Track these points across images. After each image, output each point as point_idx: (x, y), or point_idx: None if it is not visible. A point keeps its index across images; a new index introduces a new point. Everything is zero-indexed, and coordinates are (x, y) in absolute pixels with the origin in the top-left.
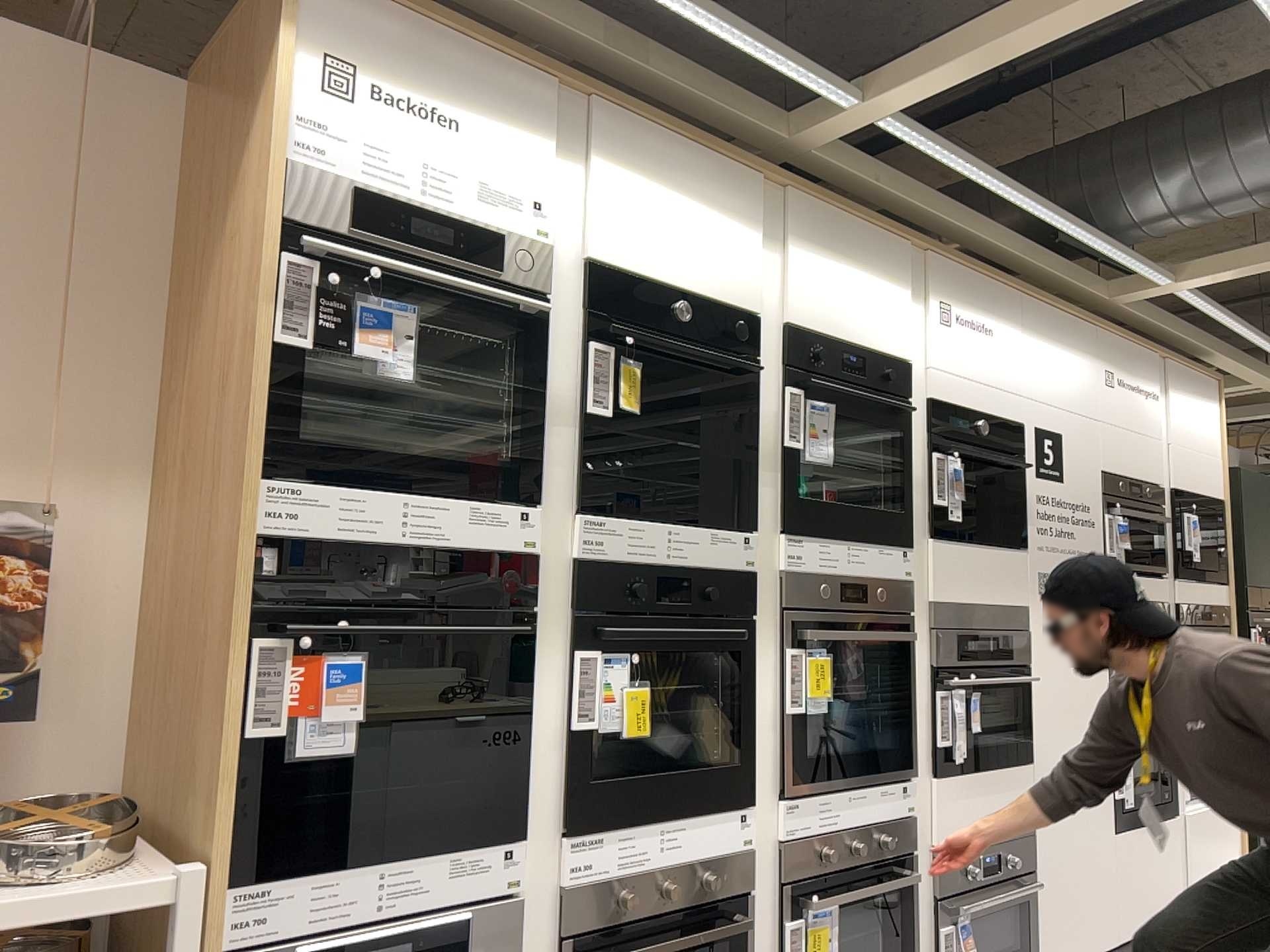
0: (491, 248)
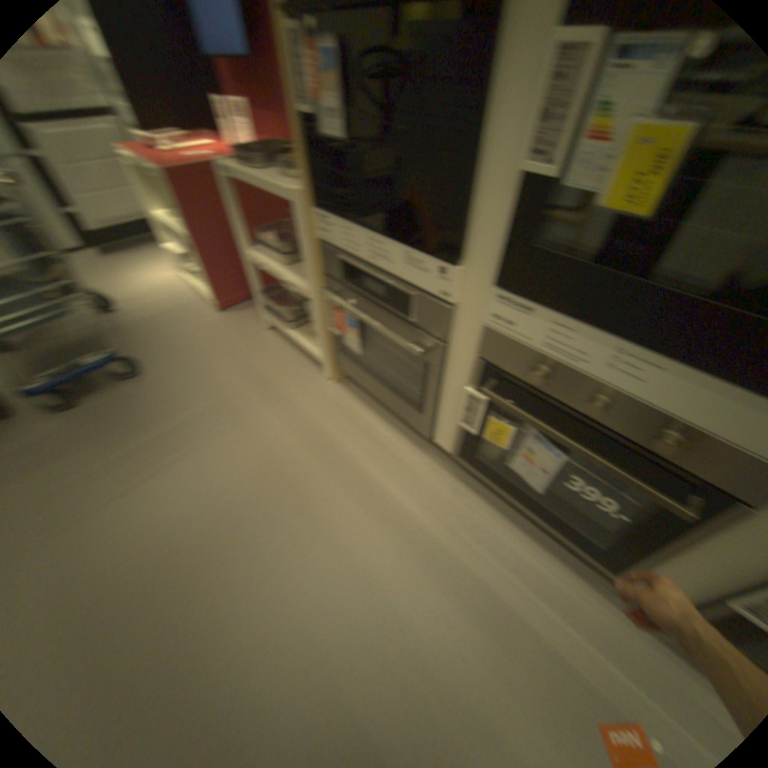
0: None
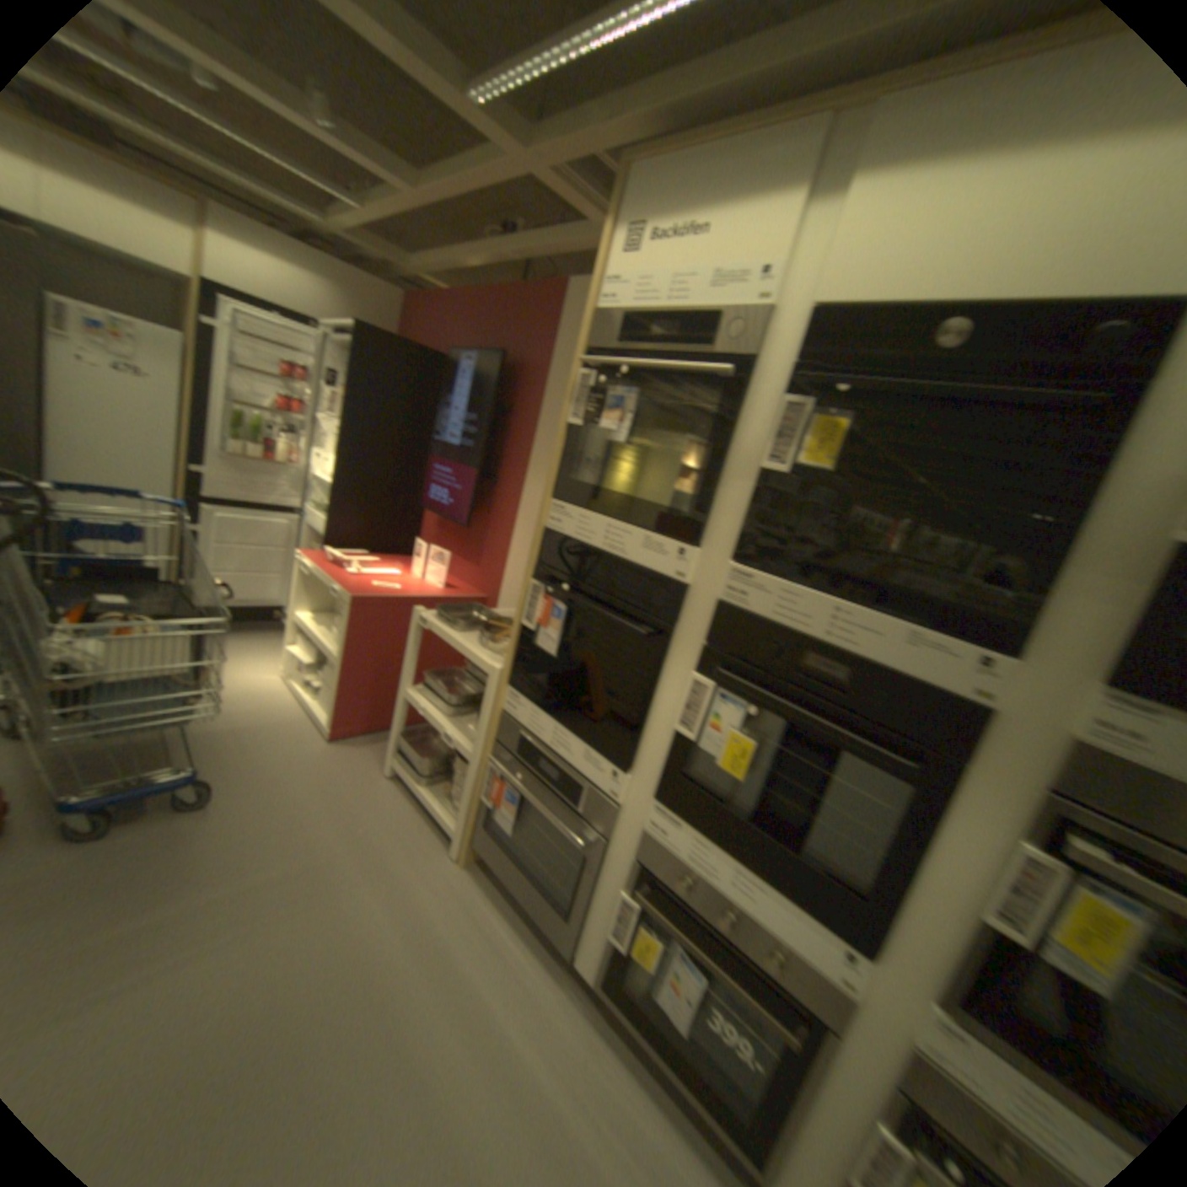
0: (701, 320)
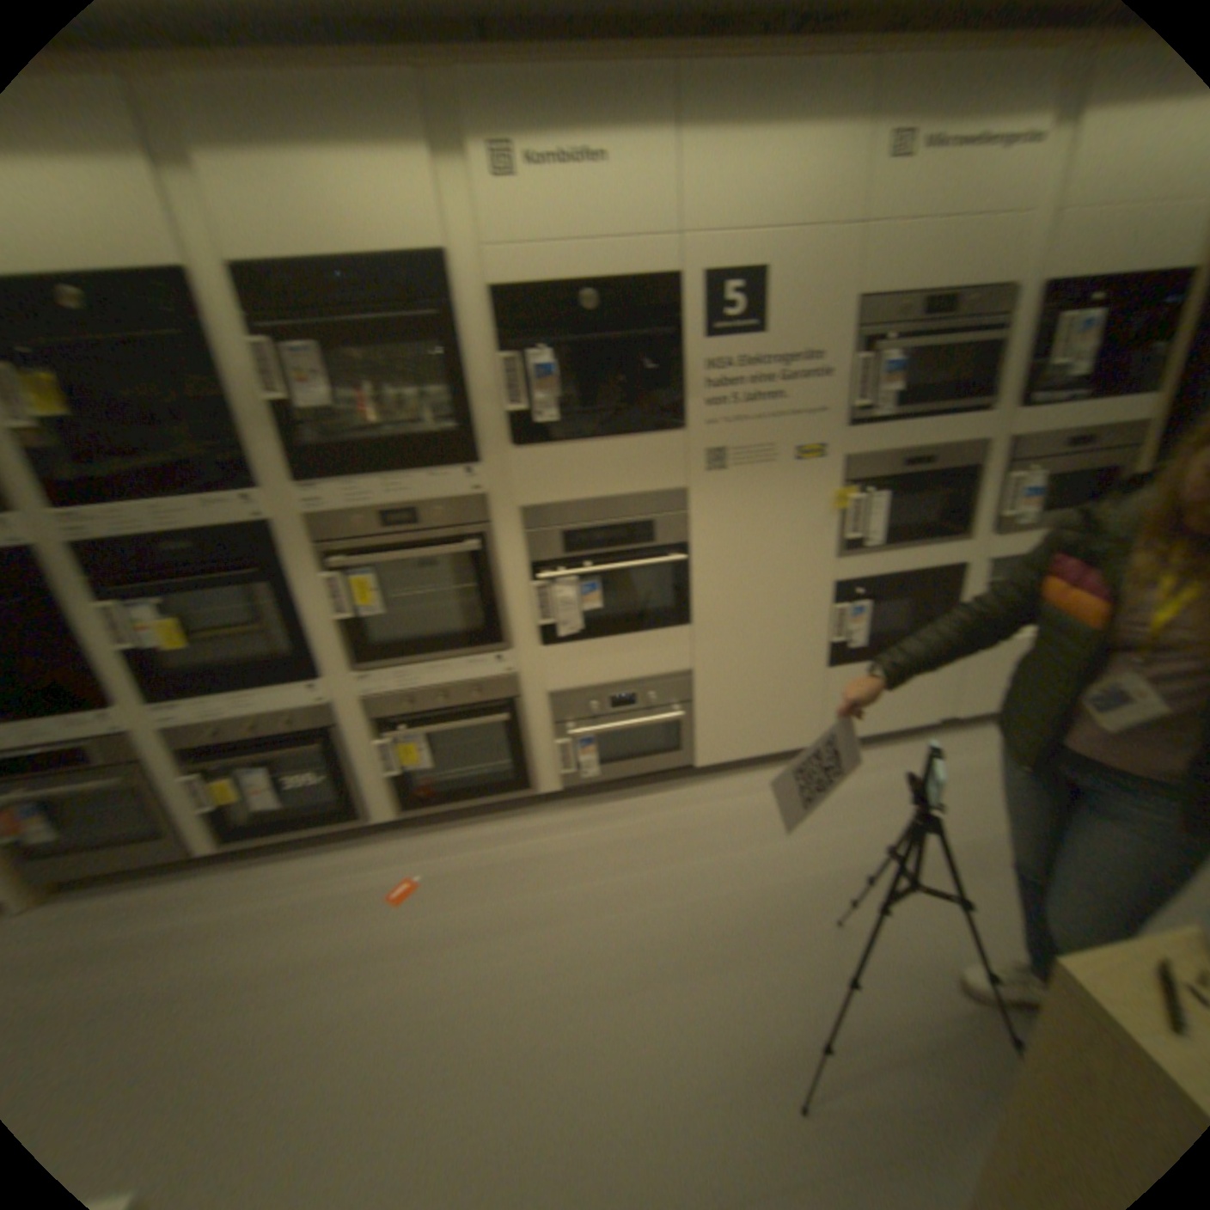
0: None
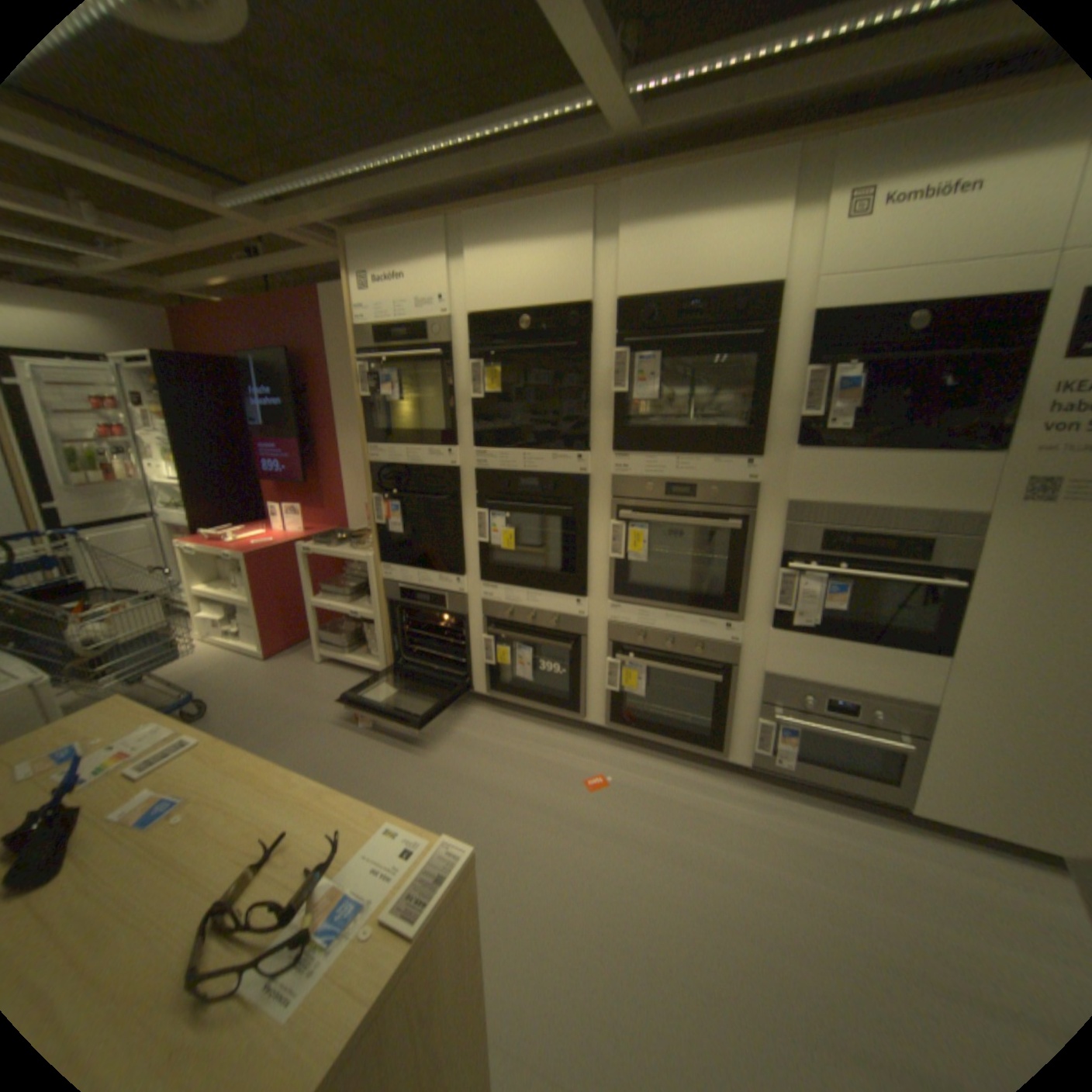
0: (417, 329)
